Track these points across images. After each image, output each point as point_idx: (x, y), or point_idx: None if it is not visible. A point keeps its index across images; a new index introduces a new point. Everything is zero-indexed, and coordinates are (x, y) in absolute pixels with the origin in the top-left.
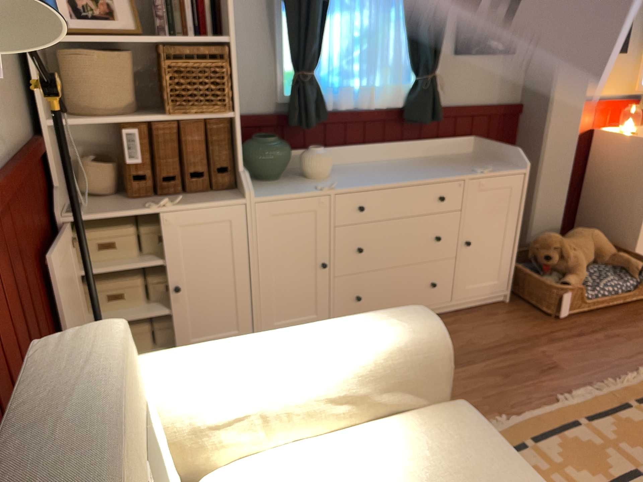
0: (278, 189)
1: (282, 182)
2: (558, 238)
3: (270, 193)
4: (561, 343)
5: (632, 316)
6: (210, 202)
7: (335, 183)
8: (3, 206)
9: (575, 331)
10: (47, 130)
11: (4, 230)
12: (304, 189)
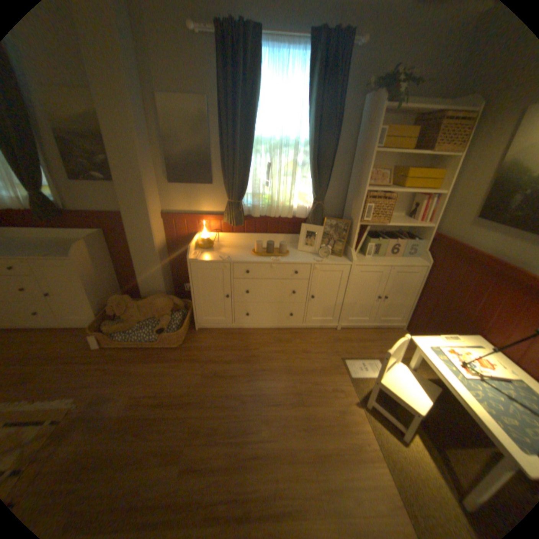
0: None
1: None
2: (117, 300)
3: None
4: (64, 366)
5: (140, 358)
6: None
7: None
8: None
9: (88, 360)
10: None
11: None
12: None
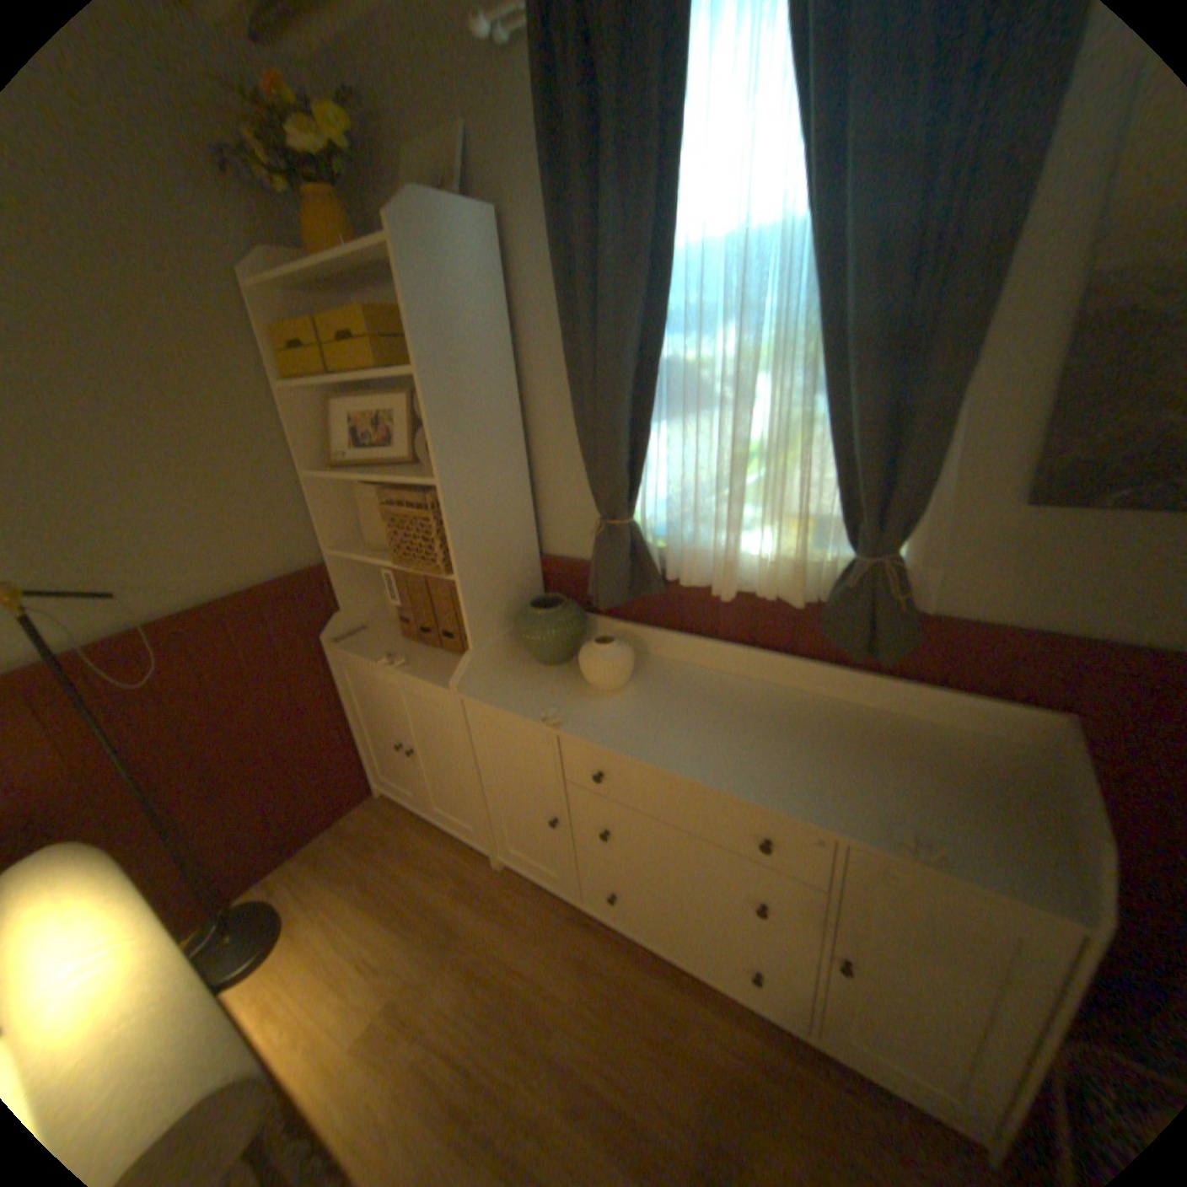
0: (515, 689)
1: (548, 675)
2: None
3: (490, 694)
4: None
5: None
6: (428, 678)
7: (562, 721)
8: (129, 660)
9: None
10: (330, 558)
11: (118, 682)
12: (532, 707)
